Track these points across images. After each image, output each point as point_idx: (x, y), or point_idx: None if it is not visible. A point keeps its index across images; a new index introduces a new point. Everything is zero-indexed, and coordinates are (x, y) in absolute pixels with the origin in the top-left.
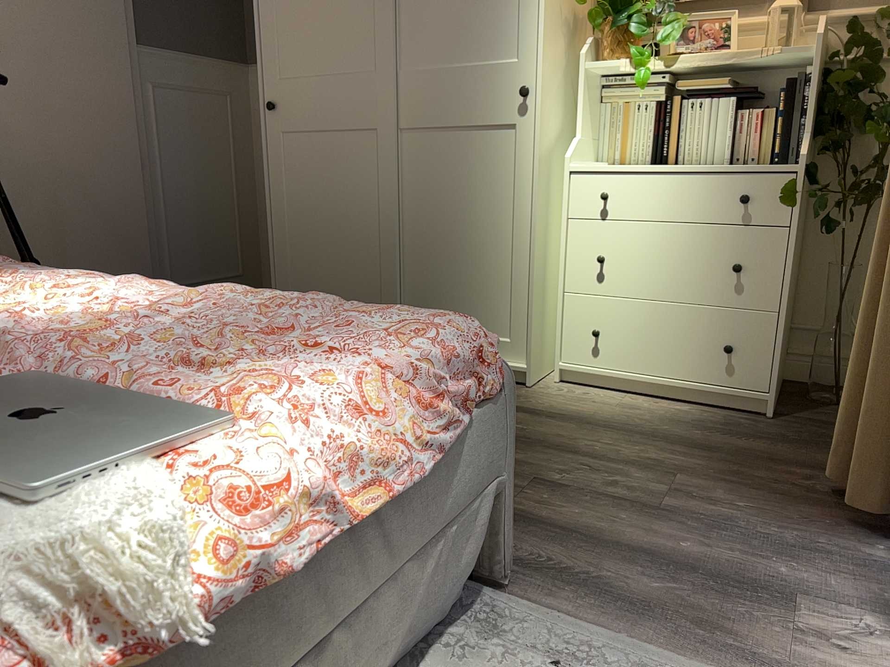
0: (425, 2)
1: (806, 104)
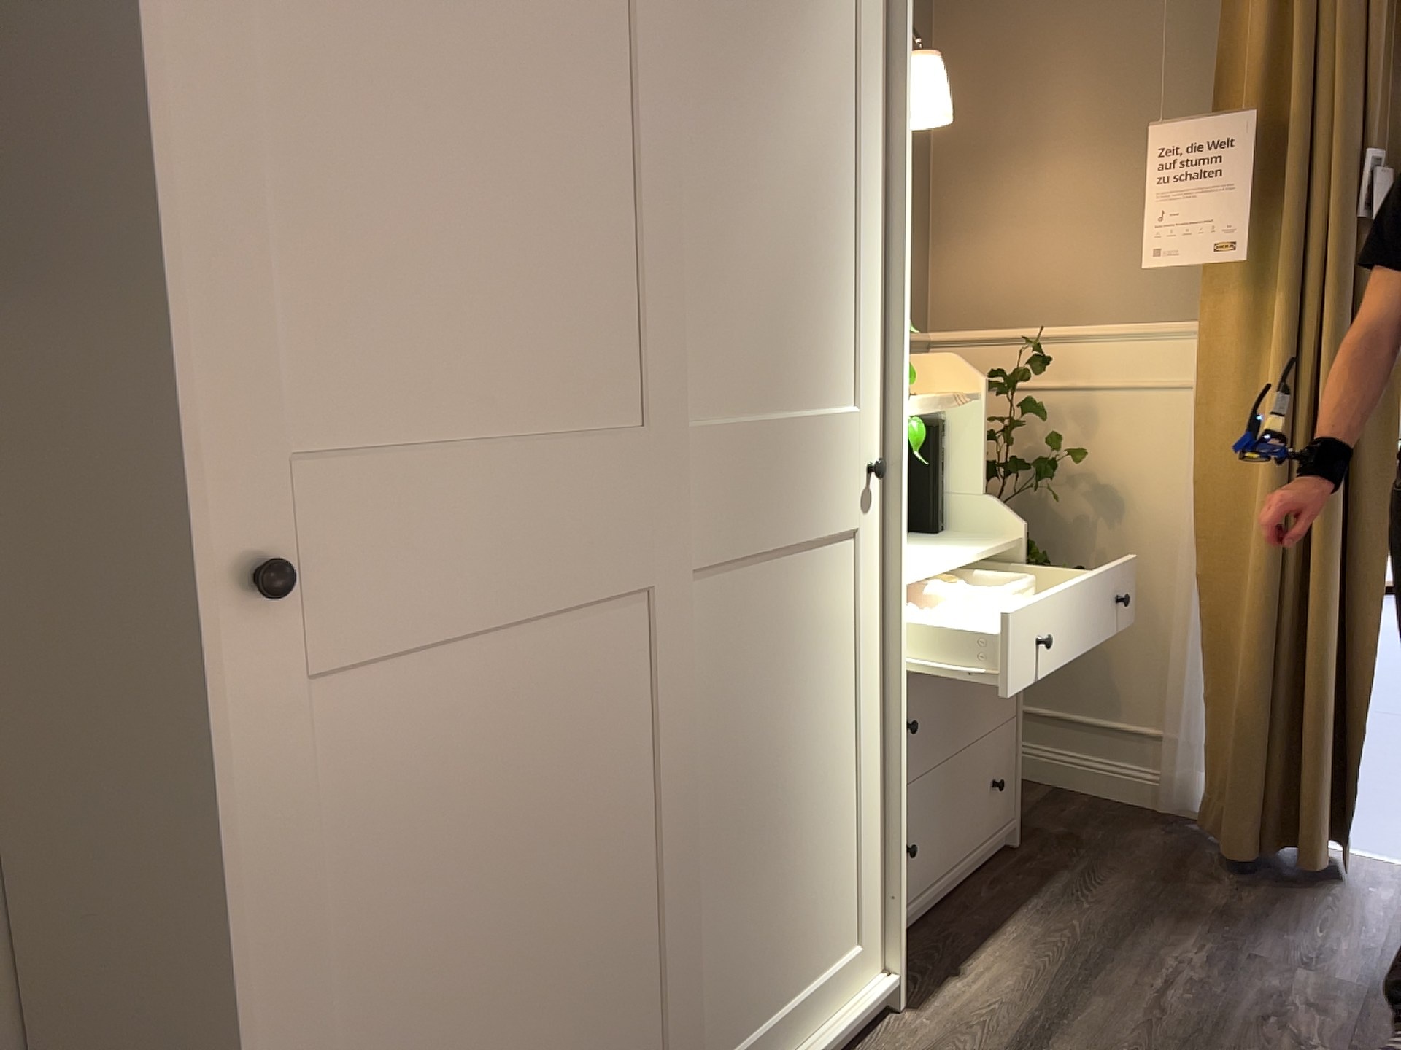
0: (724, 258)
1: (945, 457)
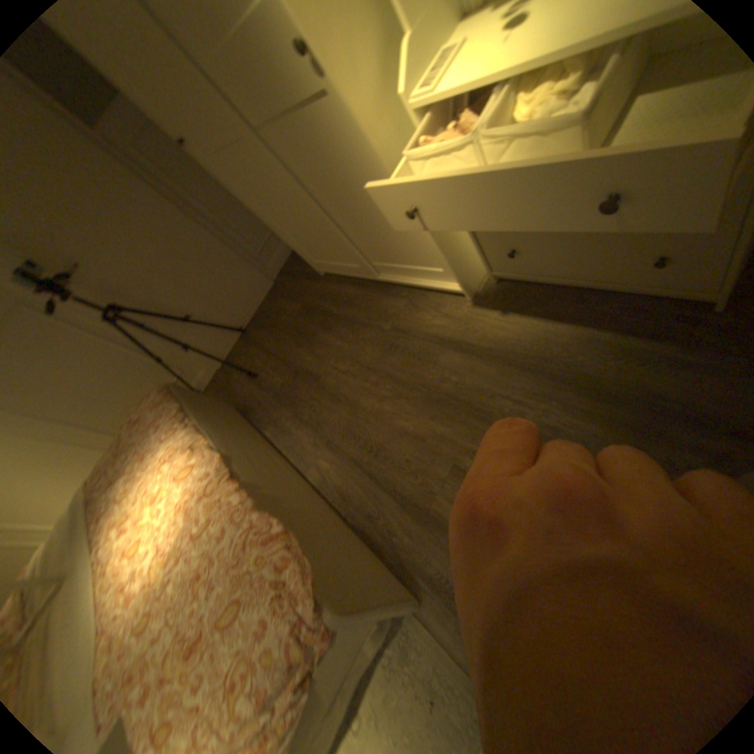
0: None
1: None
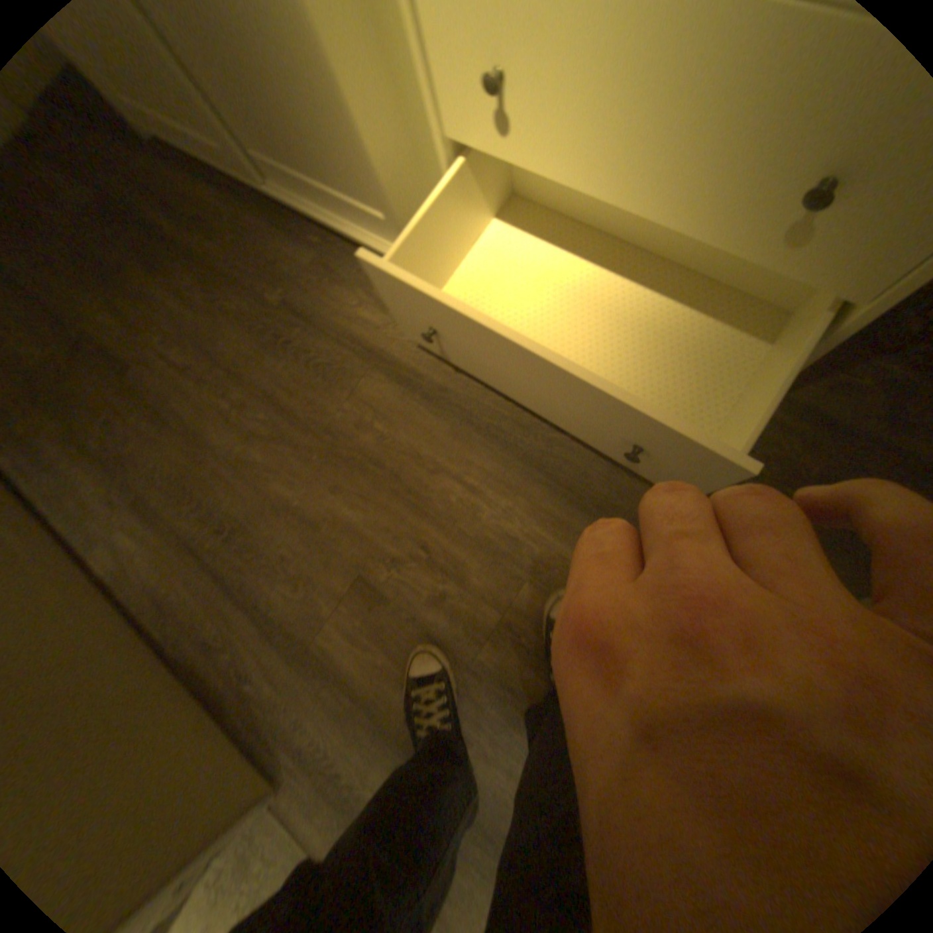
0: None
1: None
